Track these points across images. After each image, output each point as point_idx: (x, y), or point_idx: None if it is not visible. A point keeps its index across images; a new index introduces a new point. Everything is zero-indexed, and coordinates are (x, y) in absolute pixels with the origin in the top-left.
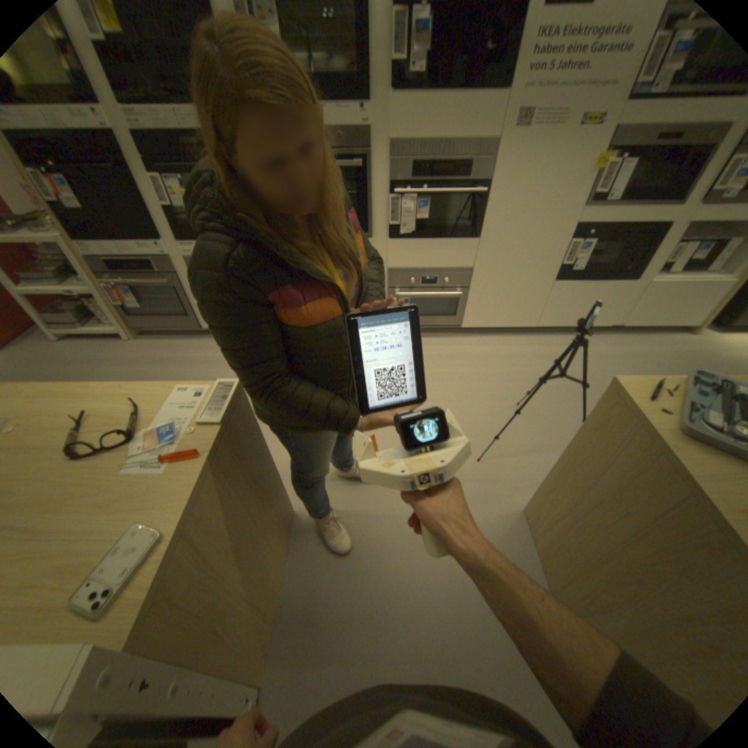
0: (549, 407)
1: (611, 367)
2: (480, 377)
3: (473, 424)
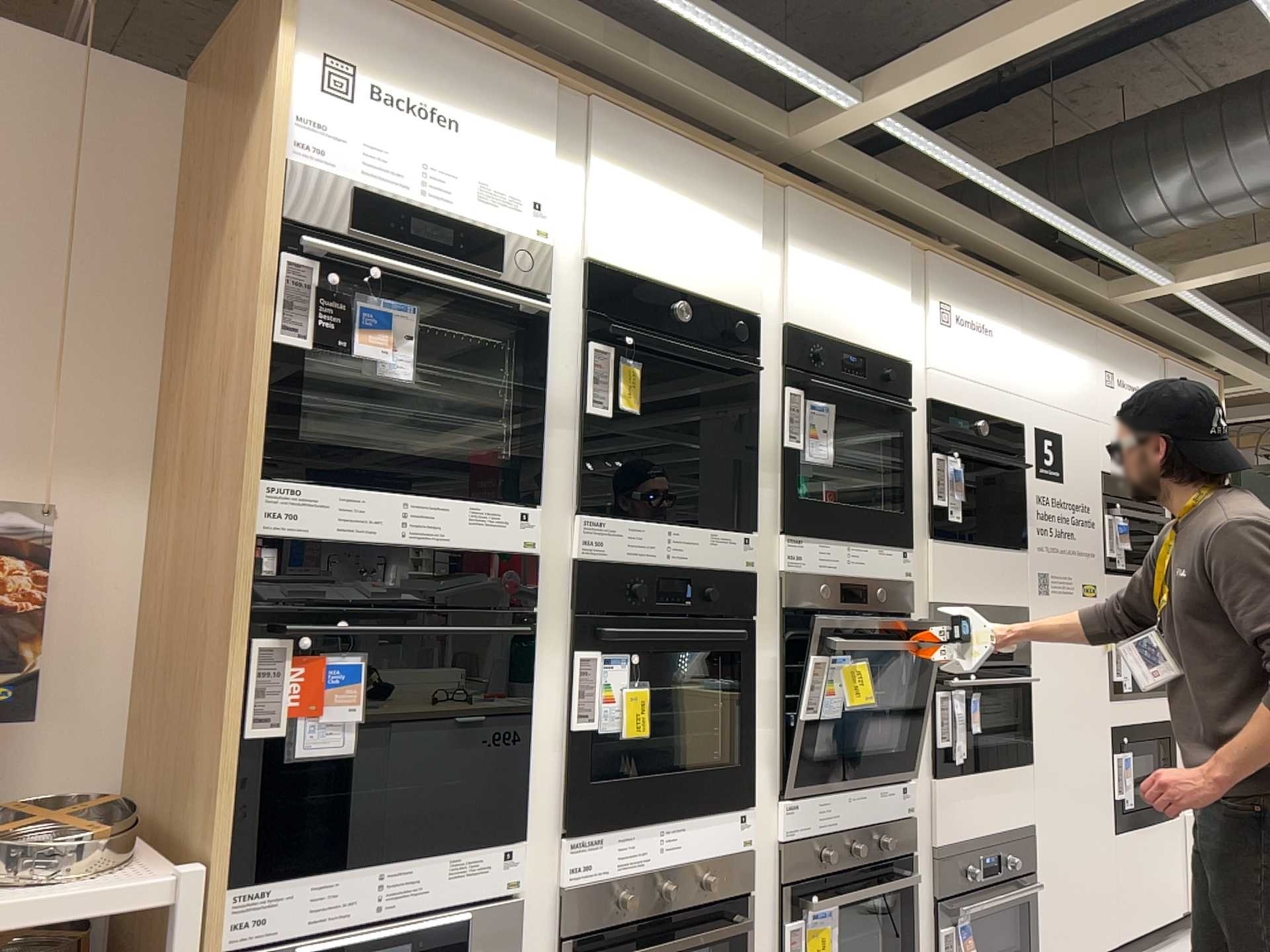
0: None
1: None
2: None
3: None
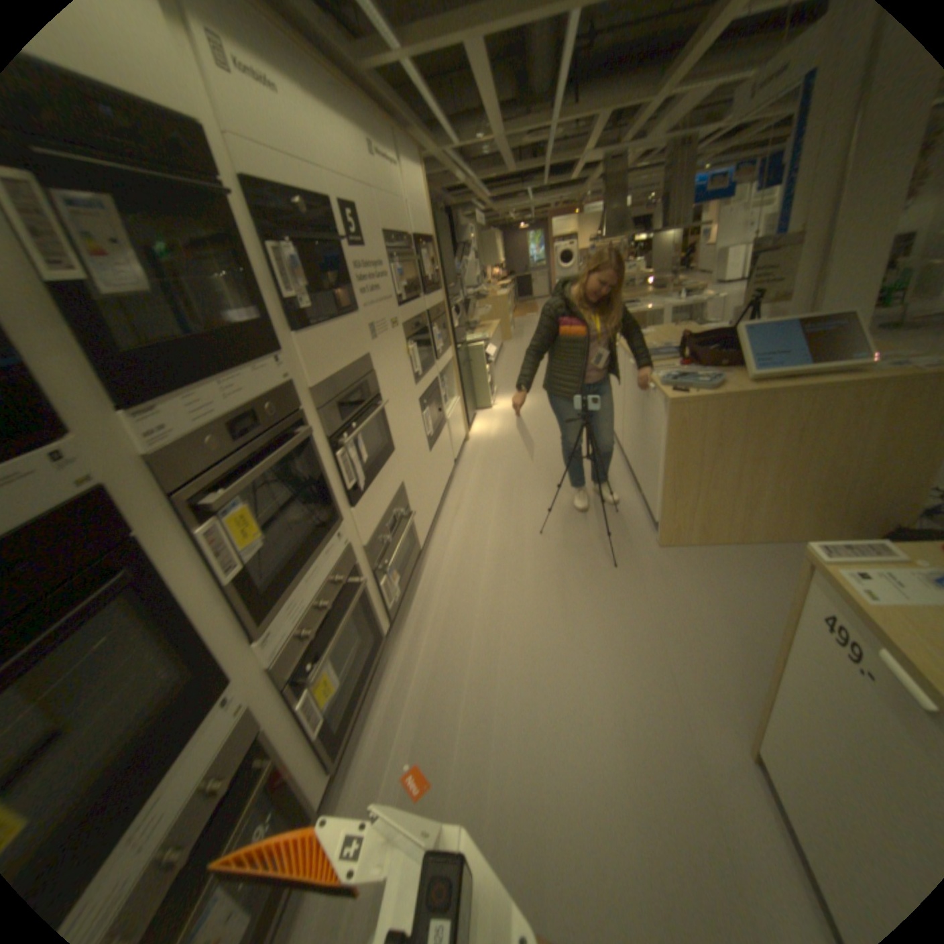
0: (539, 519)
1: (494, 481)
2: (494, 554)
3: (564, 568)
